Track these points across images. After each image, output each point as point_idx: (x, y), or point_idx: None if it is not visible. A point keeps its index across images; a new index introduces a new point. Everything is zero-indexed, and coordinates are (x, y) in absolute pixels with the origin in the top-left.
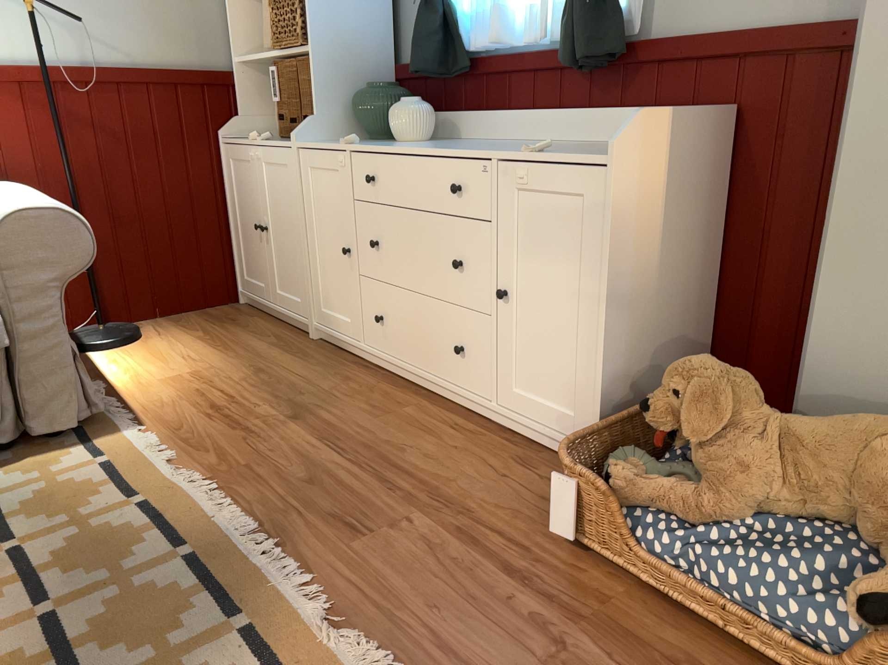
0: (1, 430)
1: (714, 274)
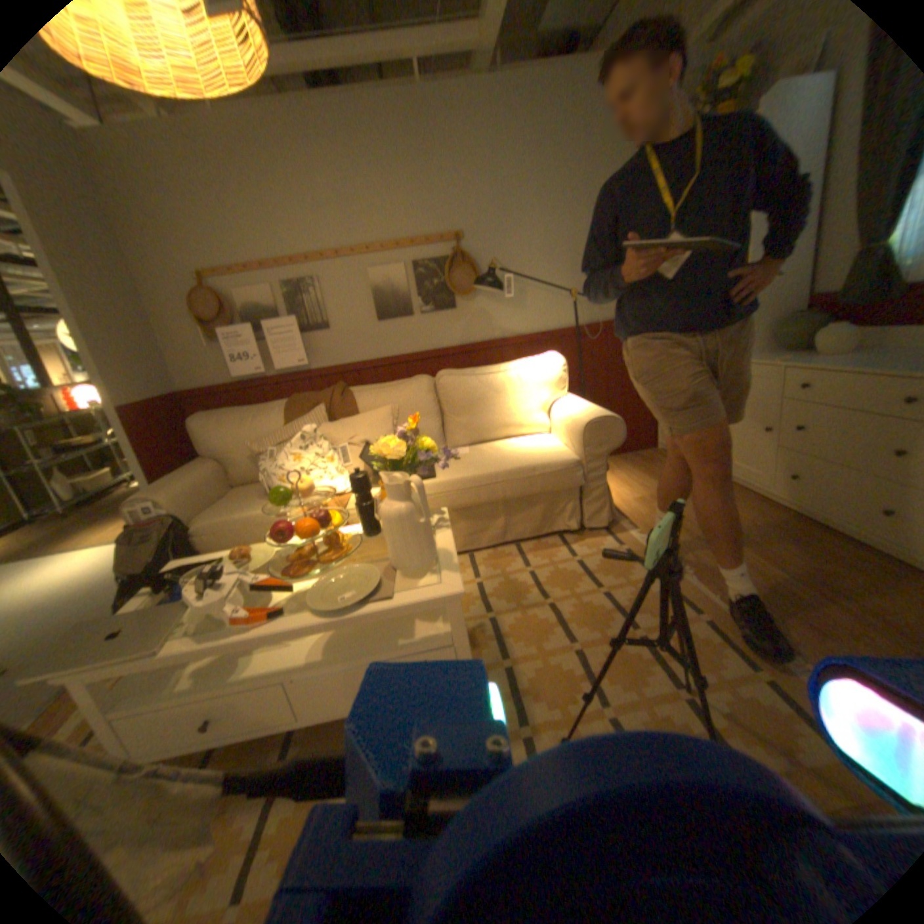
0: (573, 524)
1: None
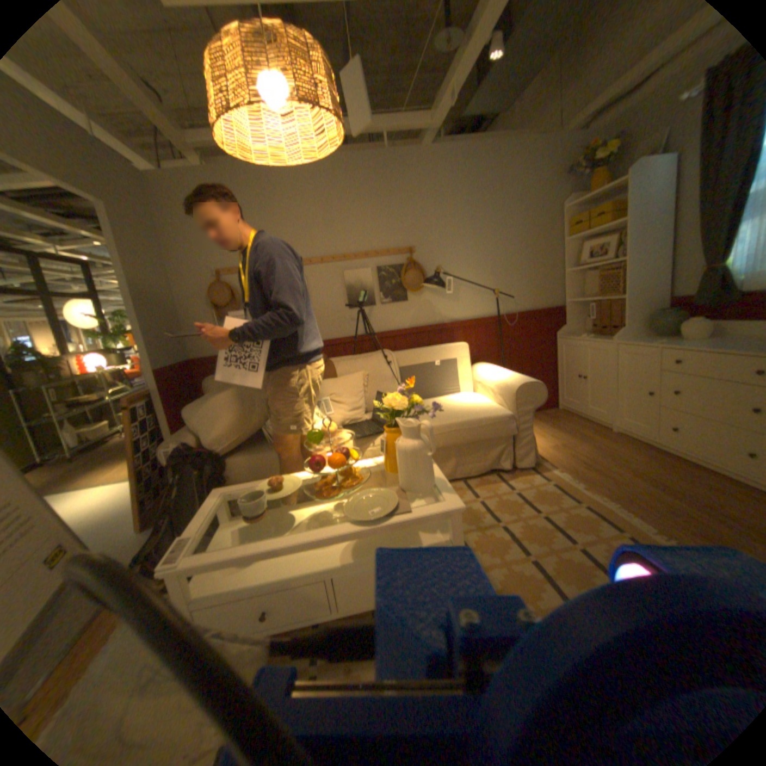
0: (508, 465)
1: None
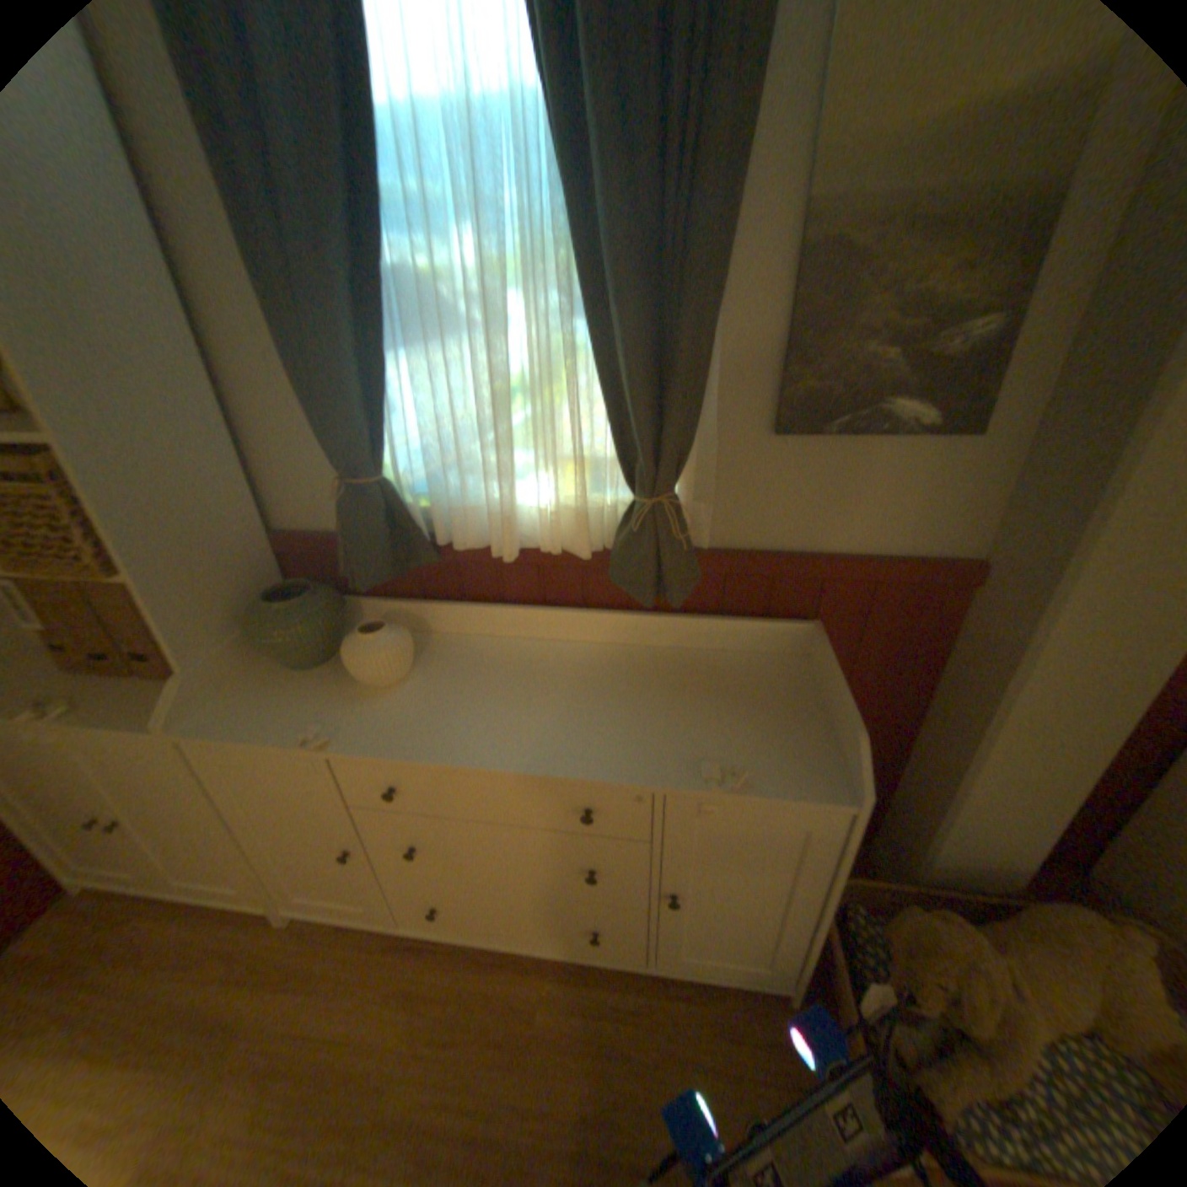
0: None
1: None
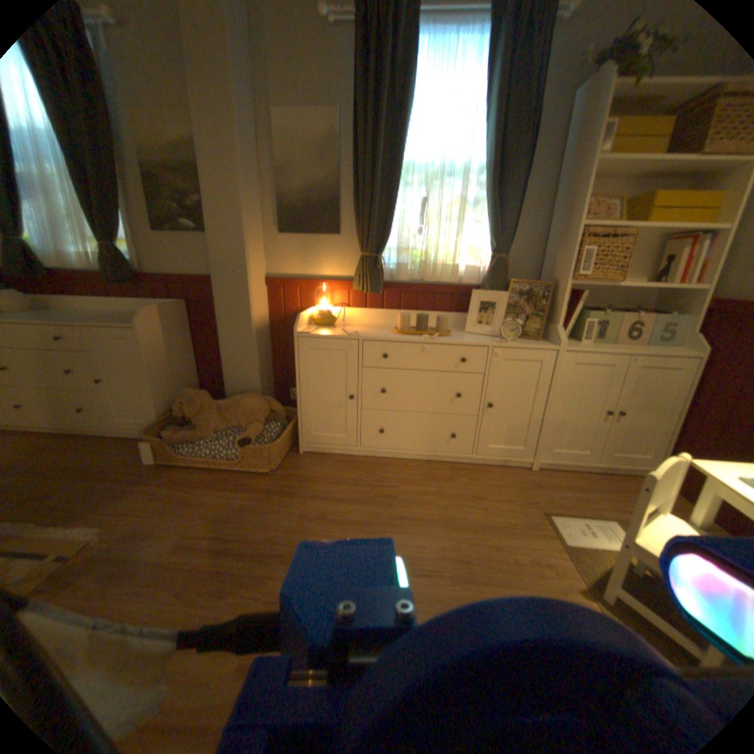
0: None
1: (194, 359)
